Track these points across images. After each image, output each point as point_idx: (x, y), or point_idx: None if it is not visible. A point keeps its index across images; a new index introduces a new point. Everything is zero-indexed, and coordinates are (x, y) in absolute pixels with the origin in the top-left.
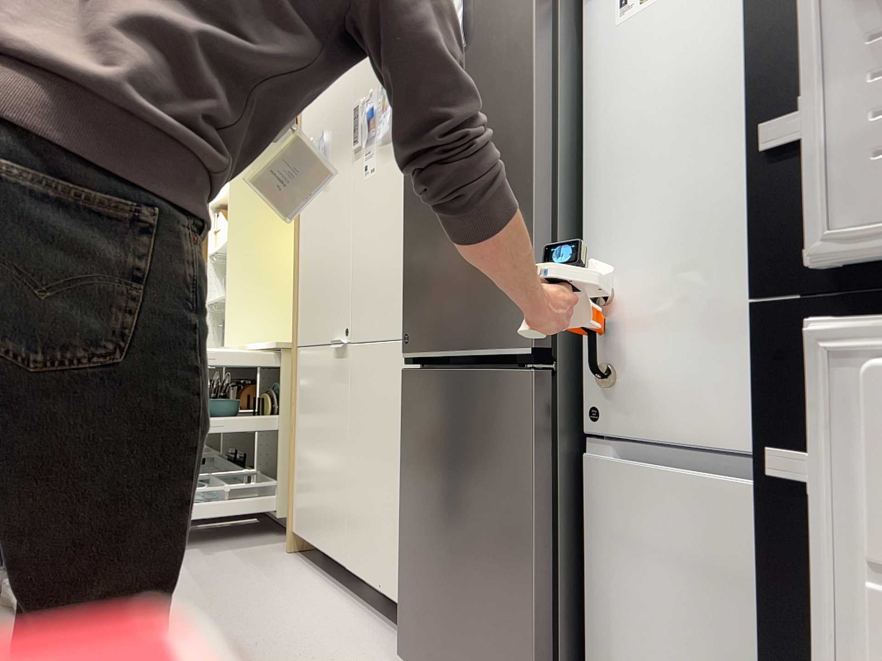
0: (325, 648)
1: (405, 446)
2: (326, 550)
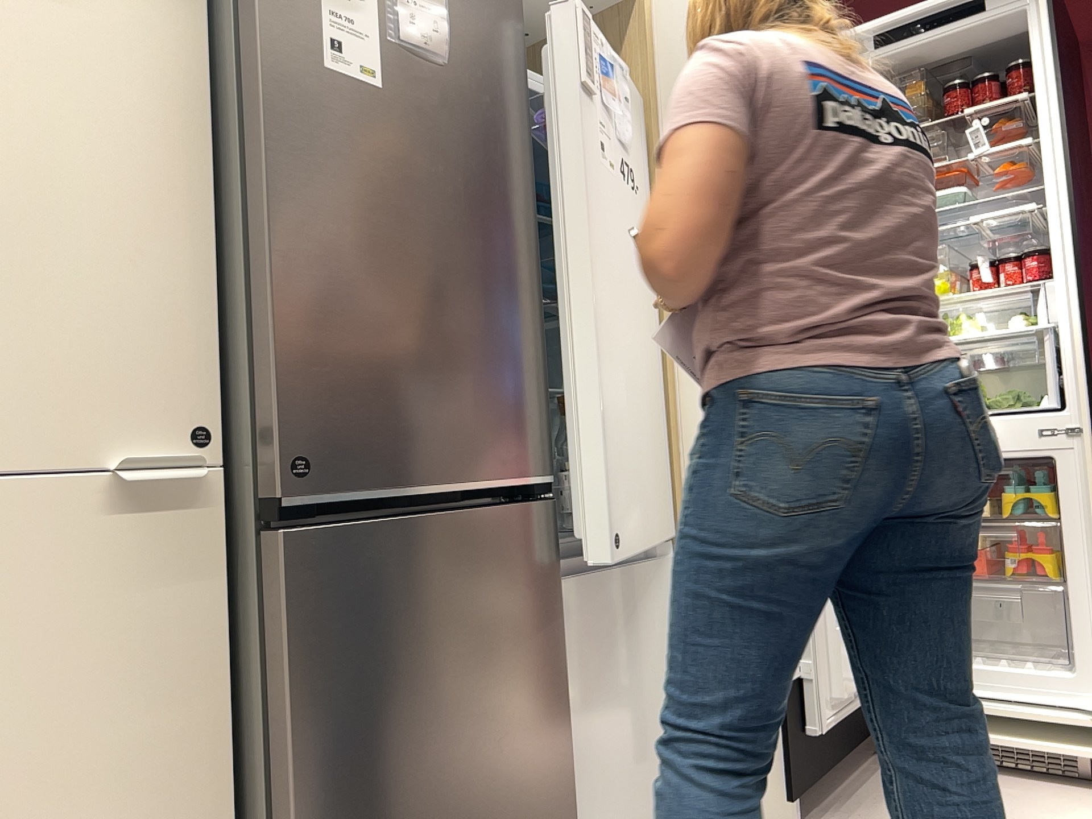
0: None
1: (303, 680)
2: None
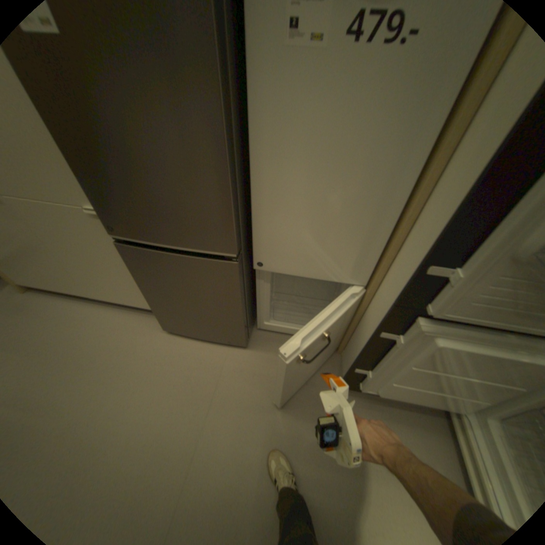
0: (122, 340)
1: (136, 273)
2: (63, 291)
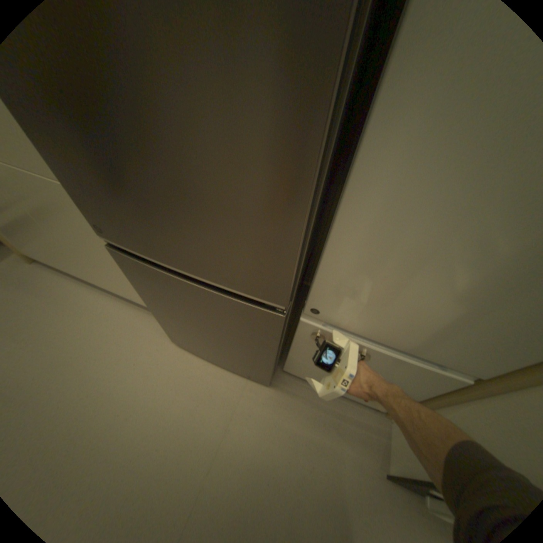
0: (124, 344)
1: (137, 285)
2: (68, 271)
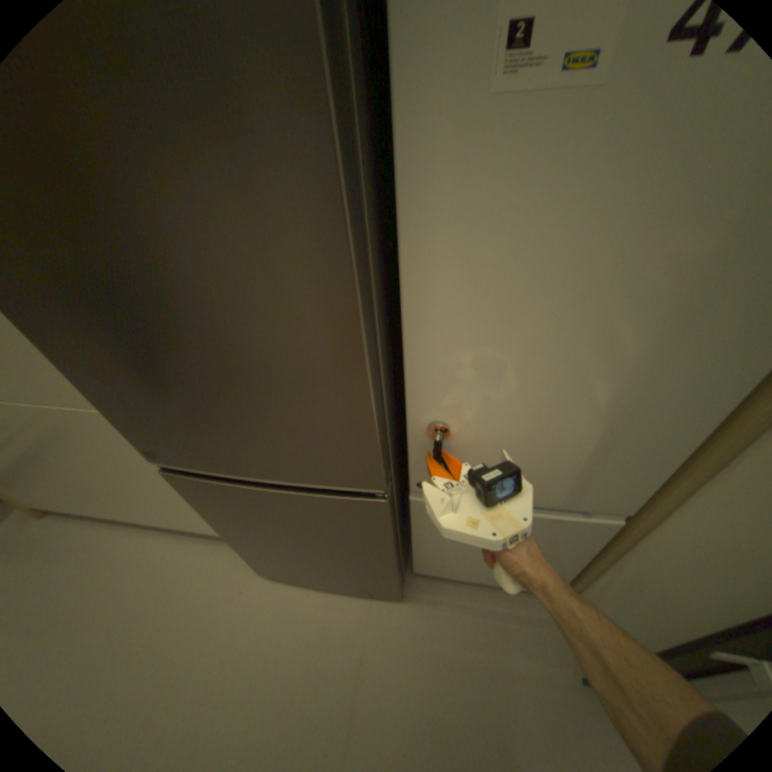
0: (192, 597)
1: (202, 510)
2: (98, 515)
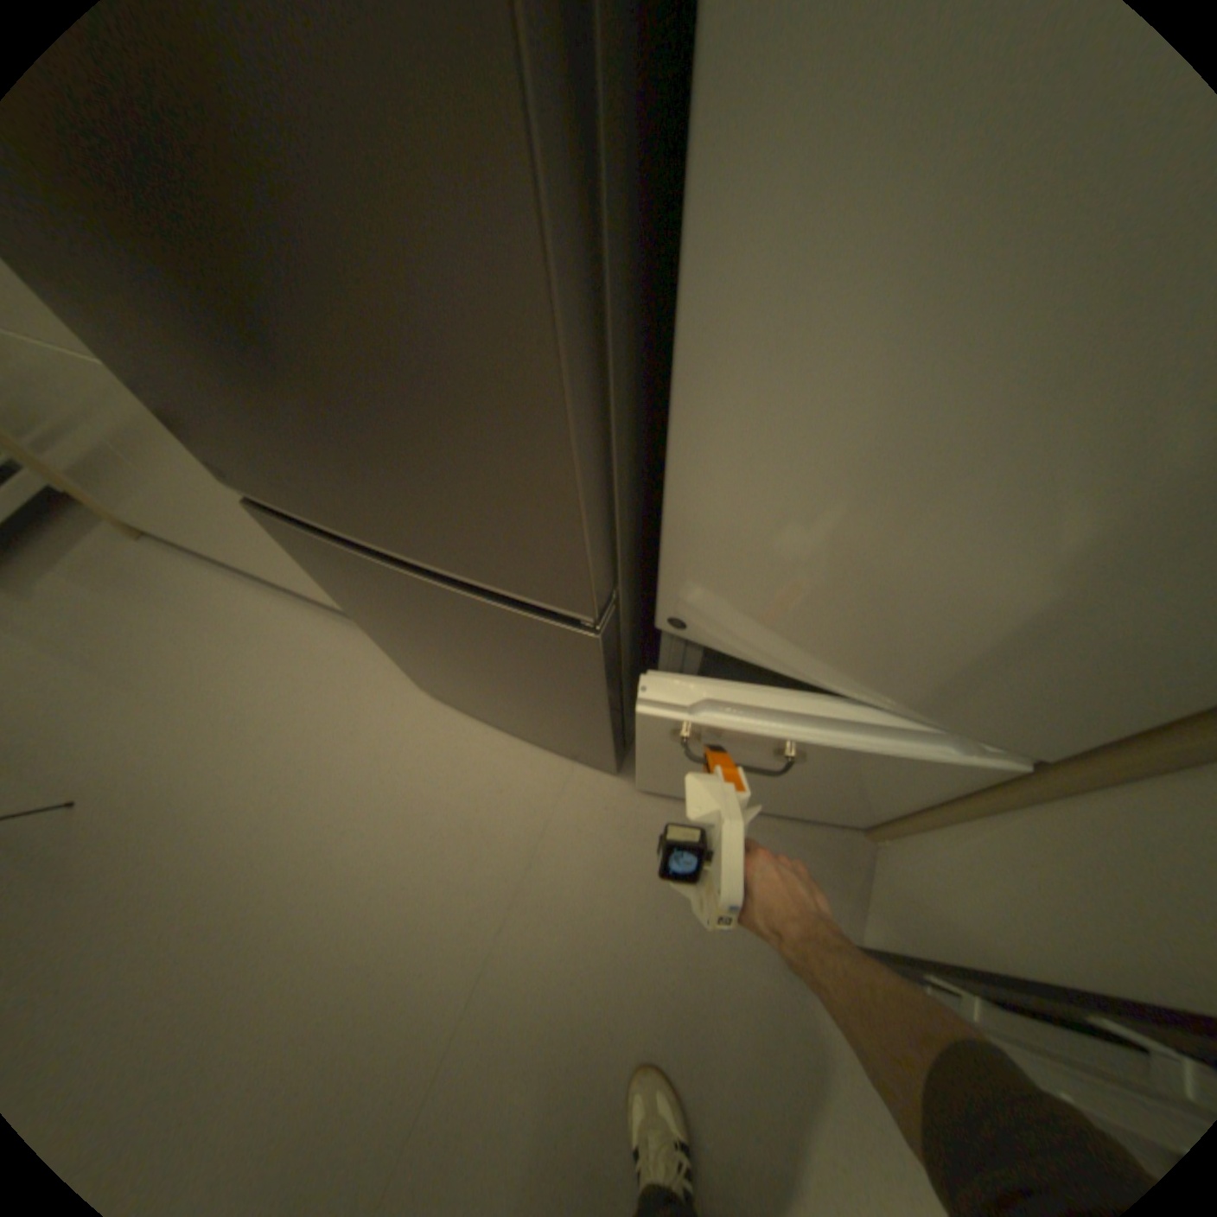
0: (328, 695)
1: (322, 580)
2: (207, 554)
